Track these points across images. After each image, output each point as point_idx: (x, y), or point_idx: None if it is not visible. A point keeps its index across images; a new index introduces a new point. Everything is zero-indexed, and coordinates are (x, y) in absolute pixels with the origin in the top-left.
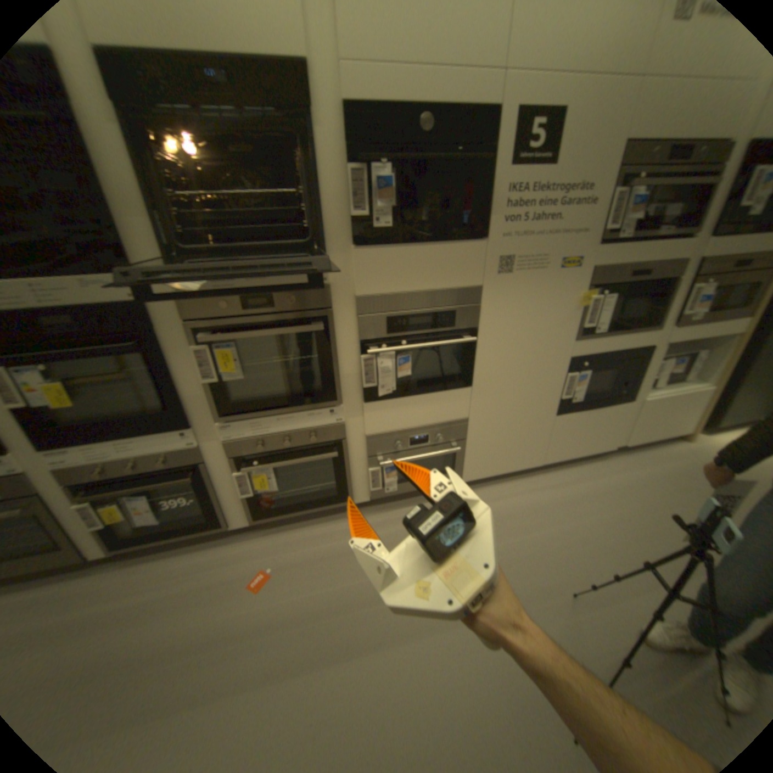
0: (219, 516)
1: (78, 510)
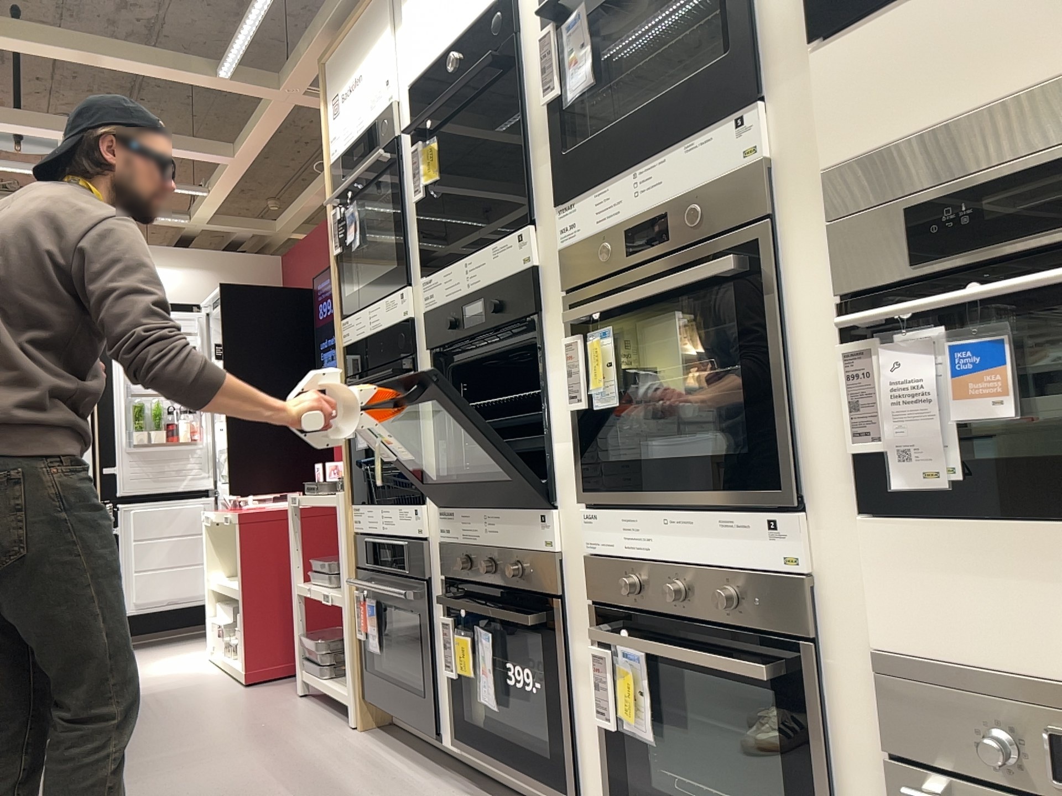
0: (579, 765)
1: (446, 623)
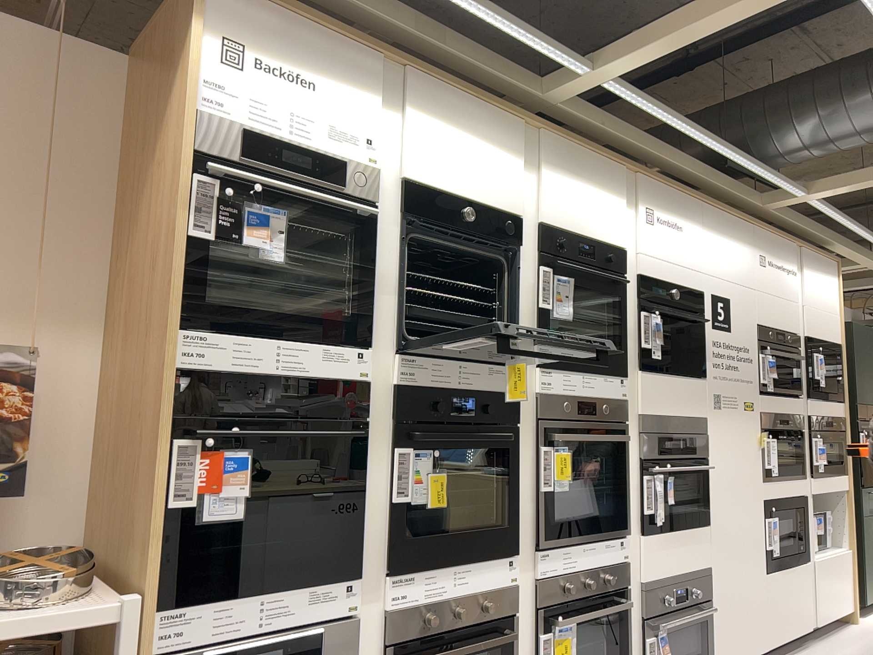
0: None
1: None
